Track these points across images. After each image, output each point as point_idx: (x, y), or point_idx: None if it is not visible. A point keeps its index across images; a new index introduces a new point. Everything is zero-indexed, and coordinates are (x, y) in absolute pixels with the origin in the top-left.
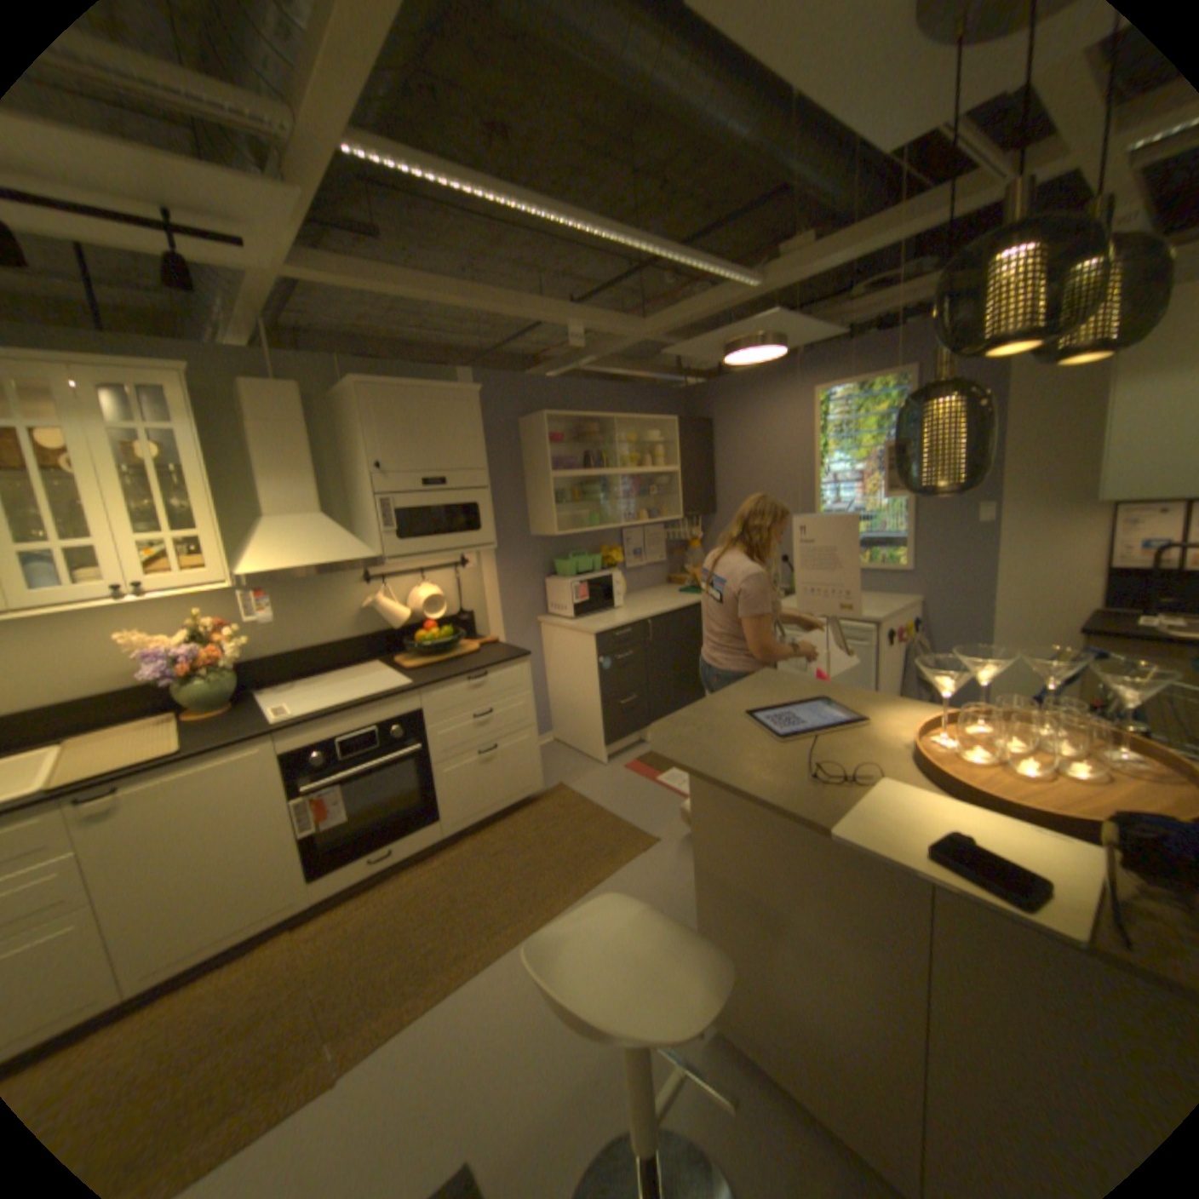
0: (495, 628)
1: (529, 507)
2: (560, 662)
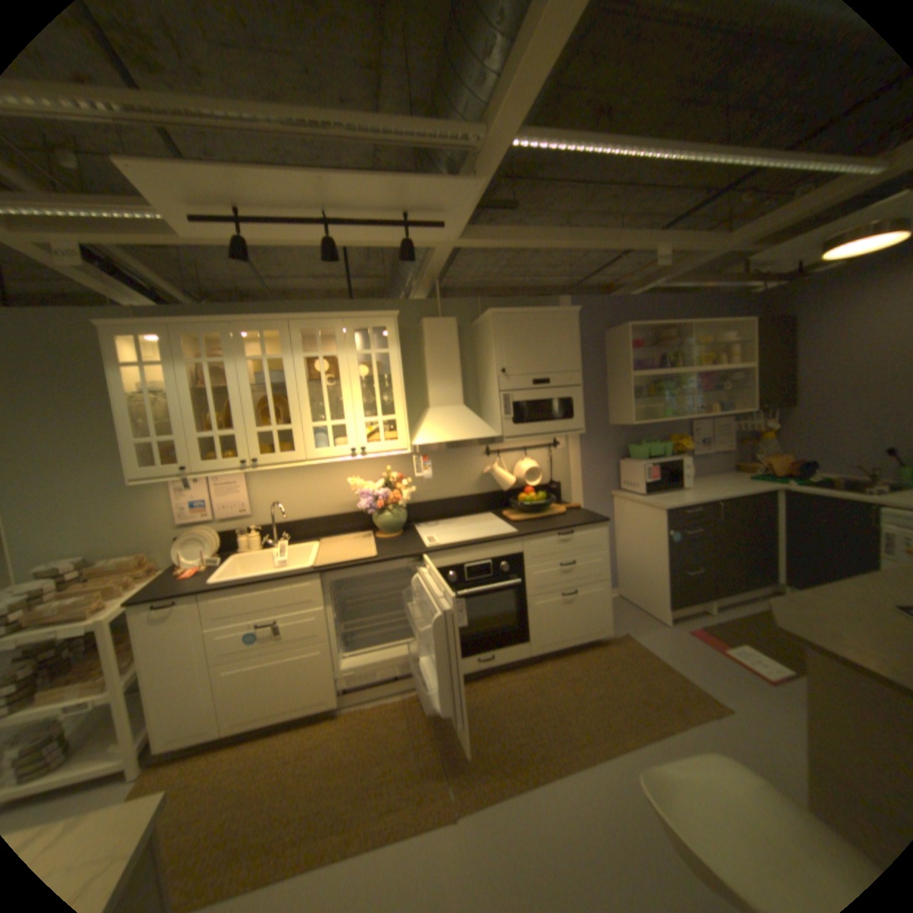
0: (575, 497)
1: (608, 401)
2: (628, 531)
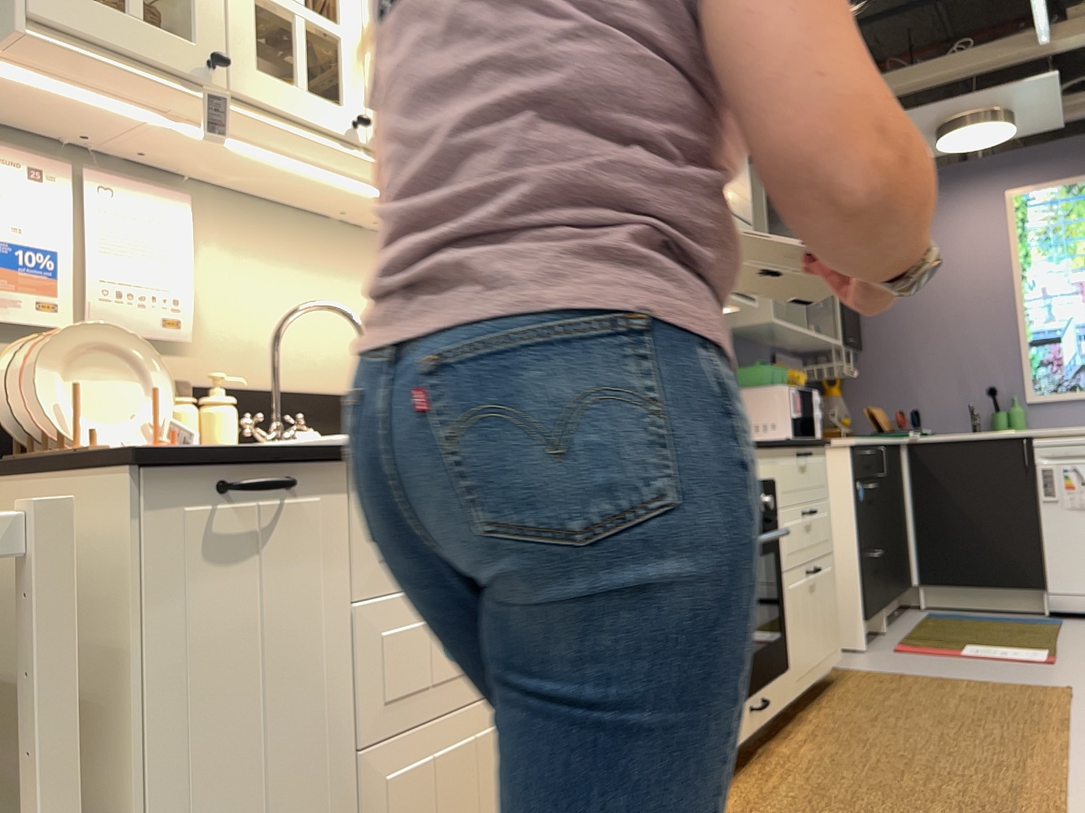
0: None
1: None
2: None
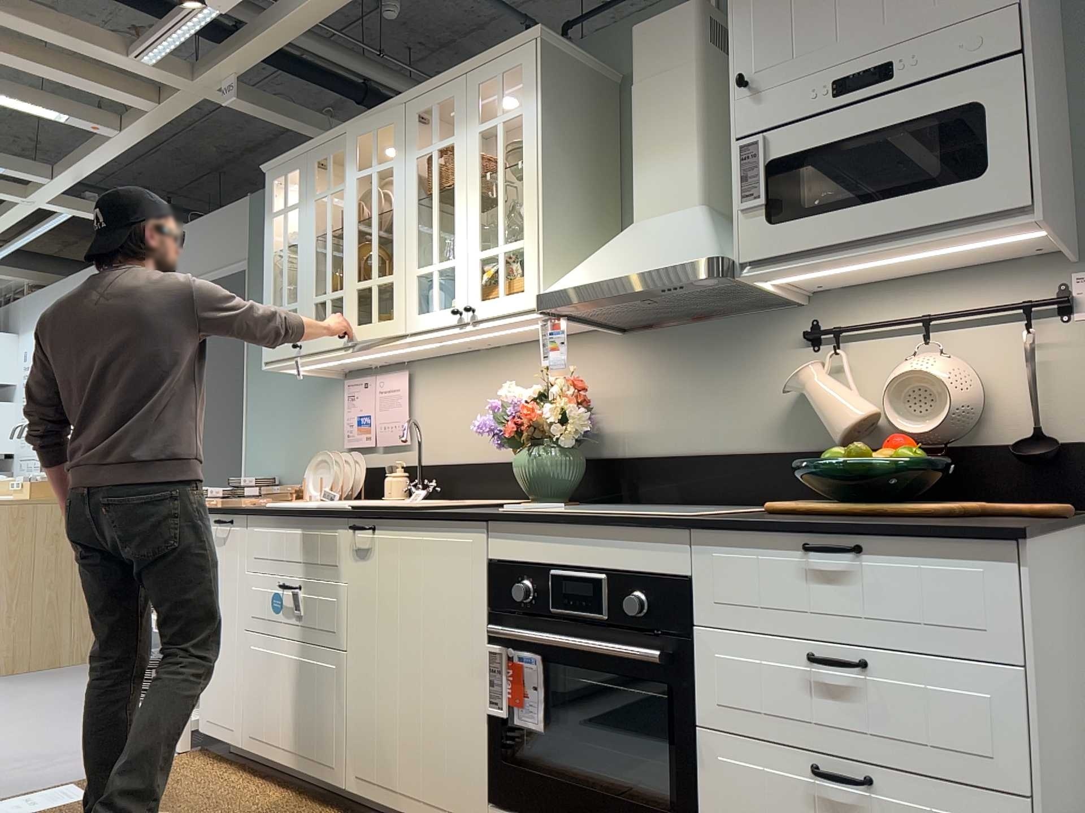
0: None
1: None
2: None
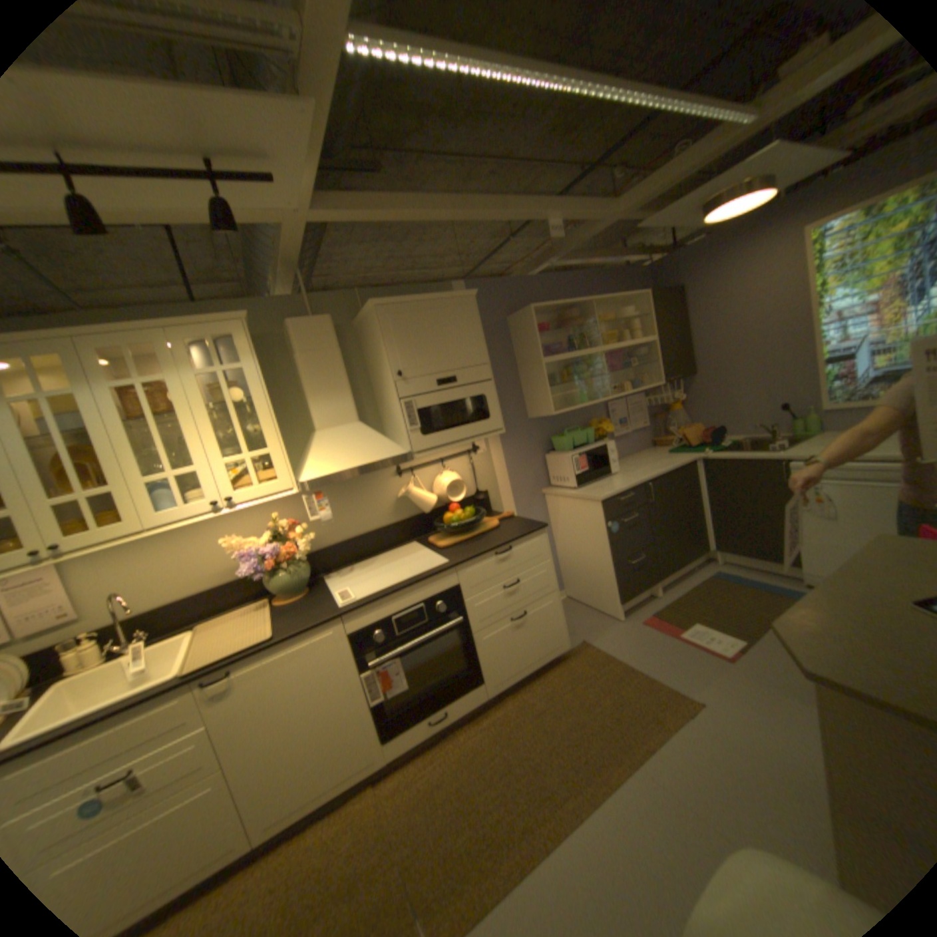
0: (506, 504)
1: (523, 394)
2: (566, 529)
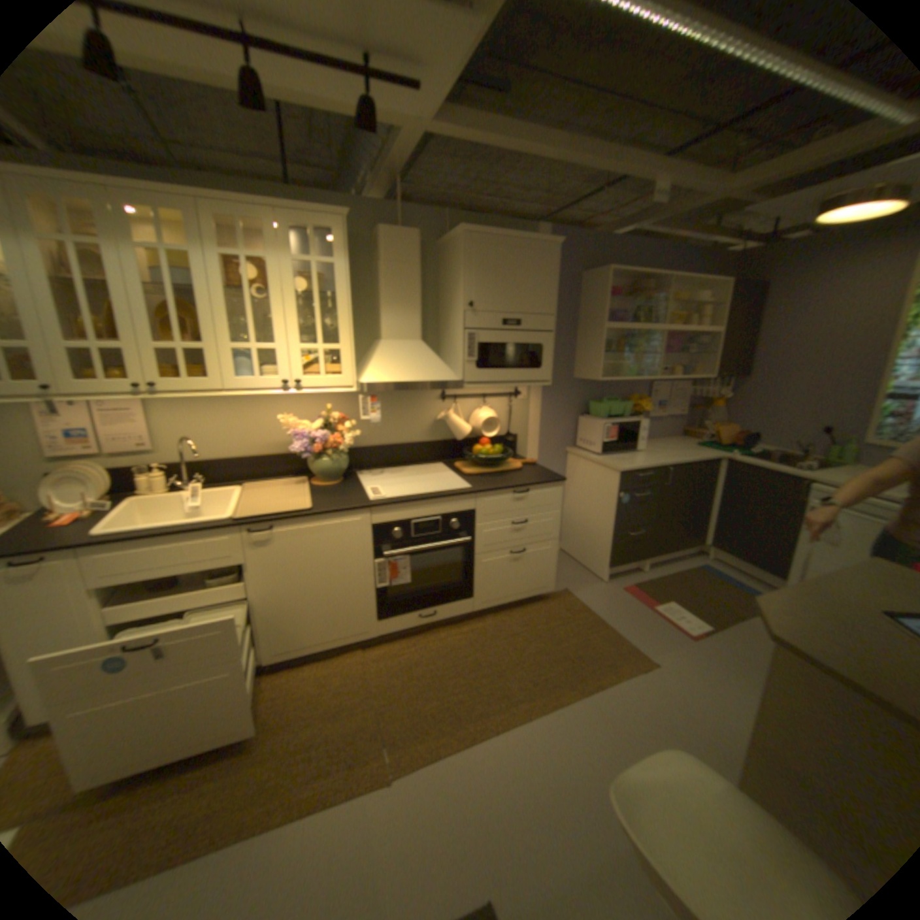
0: (531, 451)
1: (577, 352)
2: (579, 489)
